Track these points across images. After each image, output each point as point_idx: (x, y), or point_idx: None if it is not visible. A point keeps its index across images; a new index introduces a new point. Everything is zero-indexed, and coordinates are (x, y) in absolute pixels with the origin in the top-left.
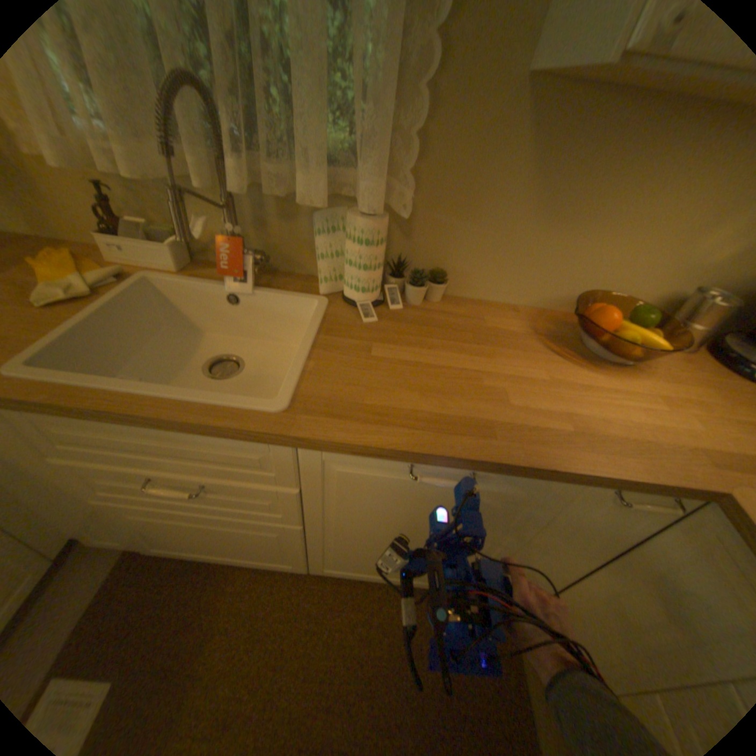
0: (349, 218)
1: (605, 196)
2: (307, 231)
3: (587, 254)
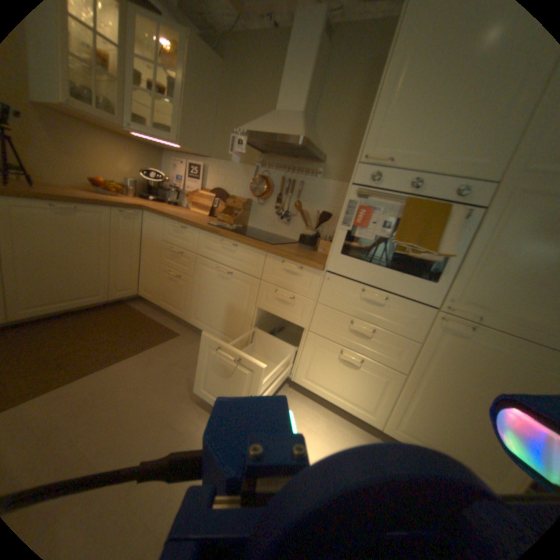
0: None
1: (78, 145)
2: None
3: (83, 165)
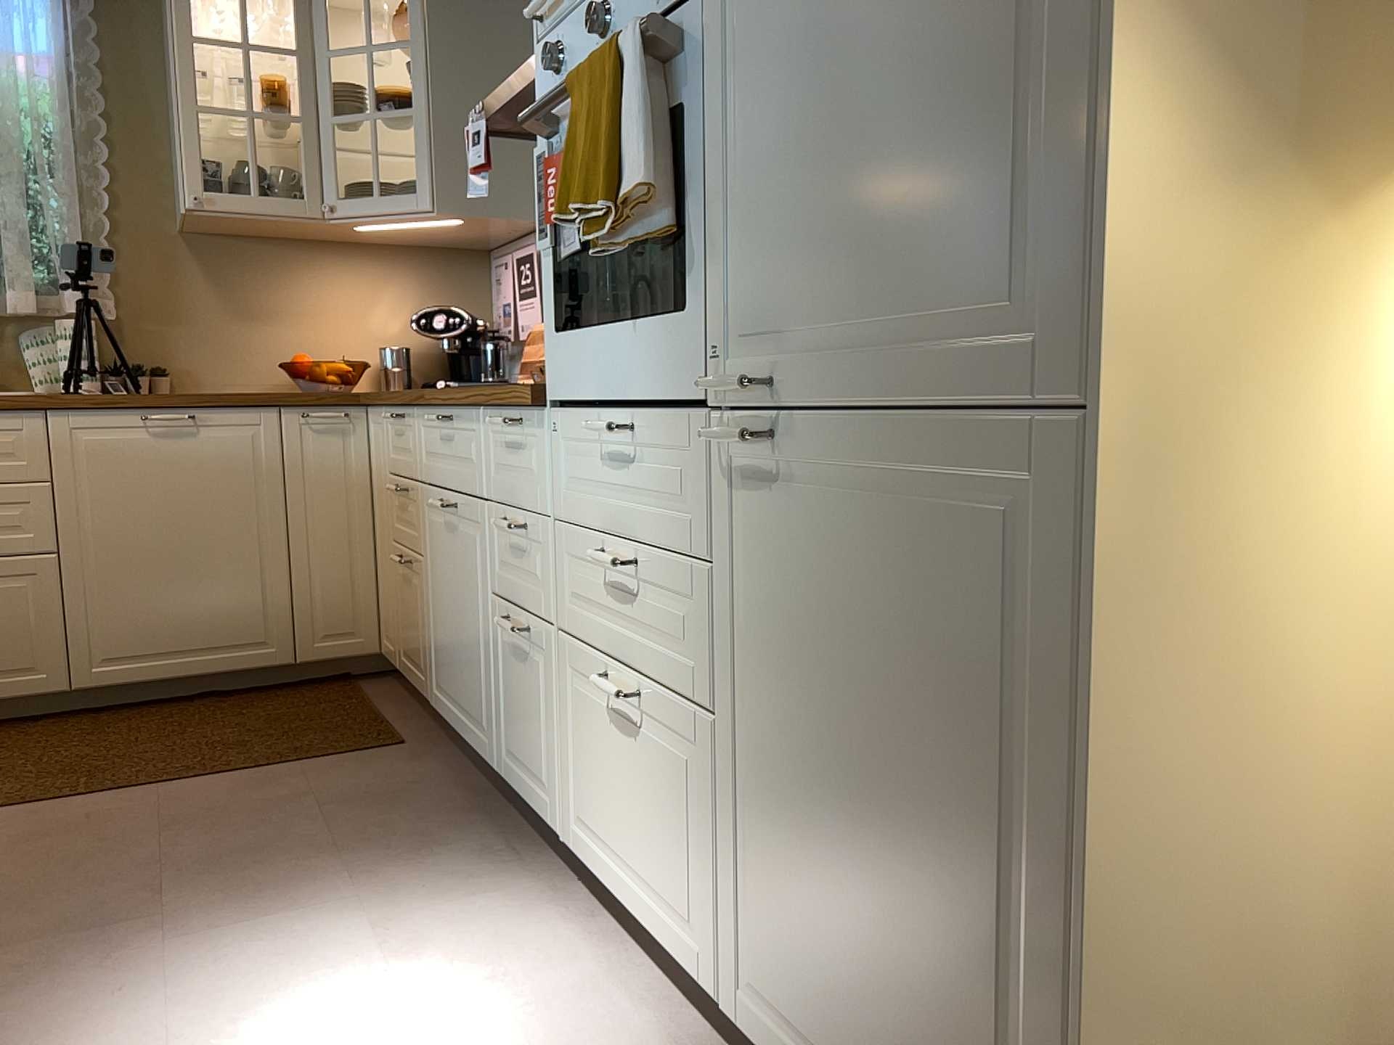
0: (57, 324)
1: (273, 296)
2: (12, 352)
3: (286, 339)
